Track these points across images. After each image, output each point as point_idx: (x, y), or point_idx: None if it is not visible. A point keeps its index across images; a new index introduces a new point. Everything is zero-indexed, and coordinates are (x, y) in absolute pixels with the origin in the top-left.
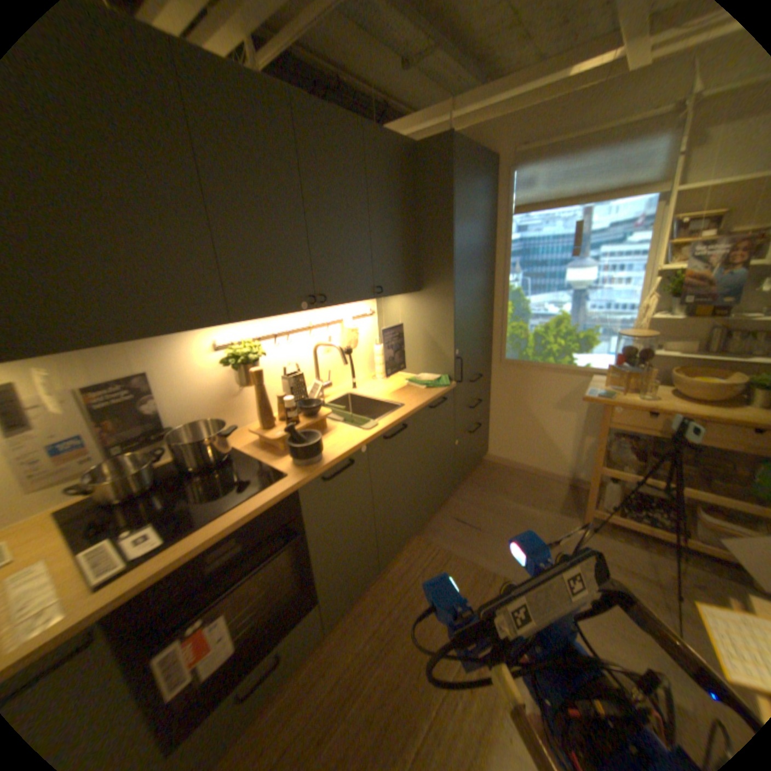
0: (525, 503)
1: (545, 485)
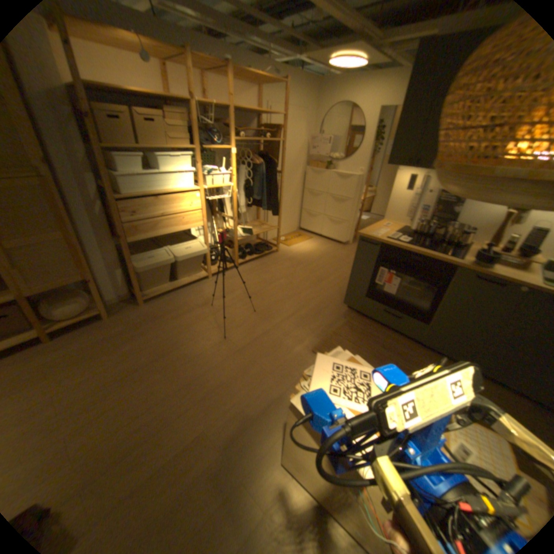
0: None
1: None
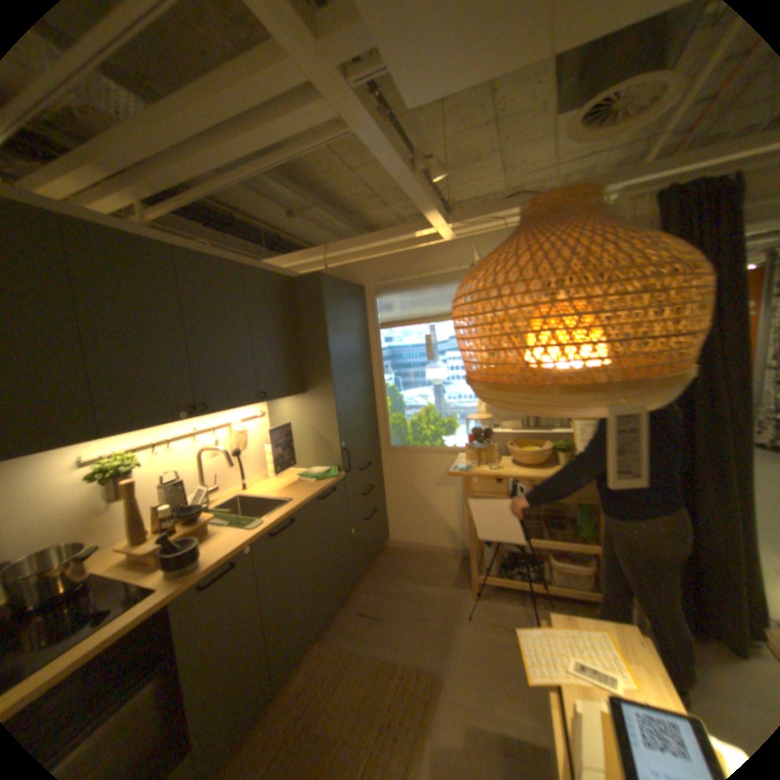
0: (424, 583)
1: (441, 561)
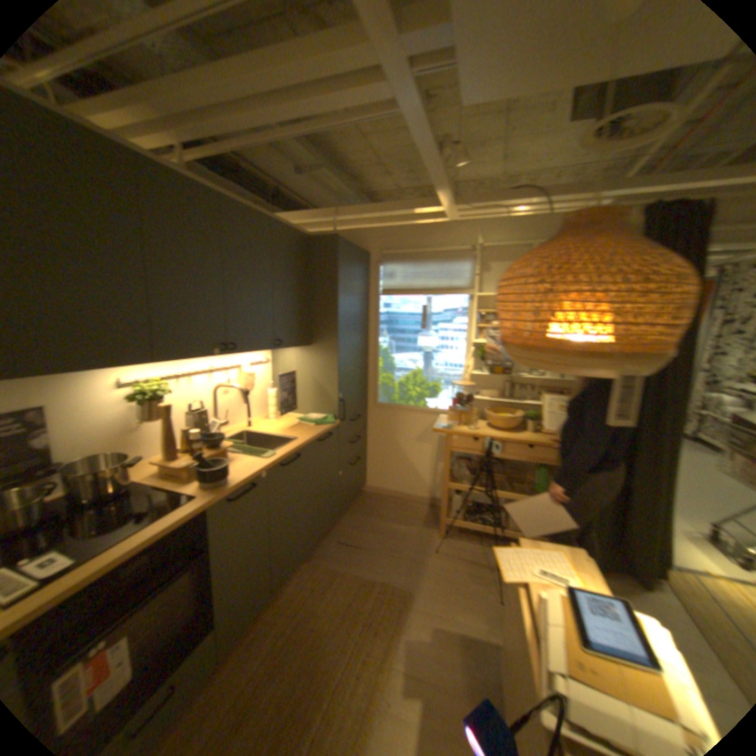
0: (397, 523)
1: (412, 507)
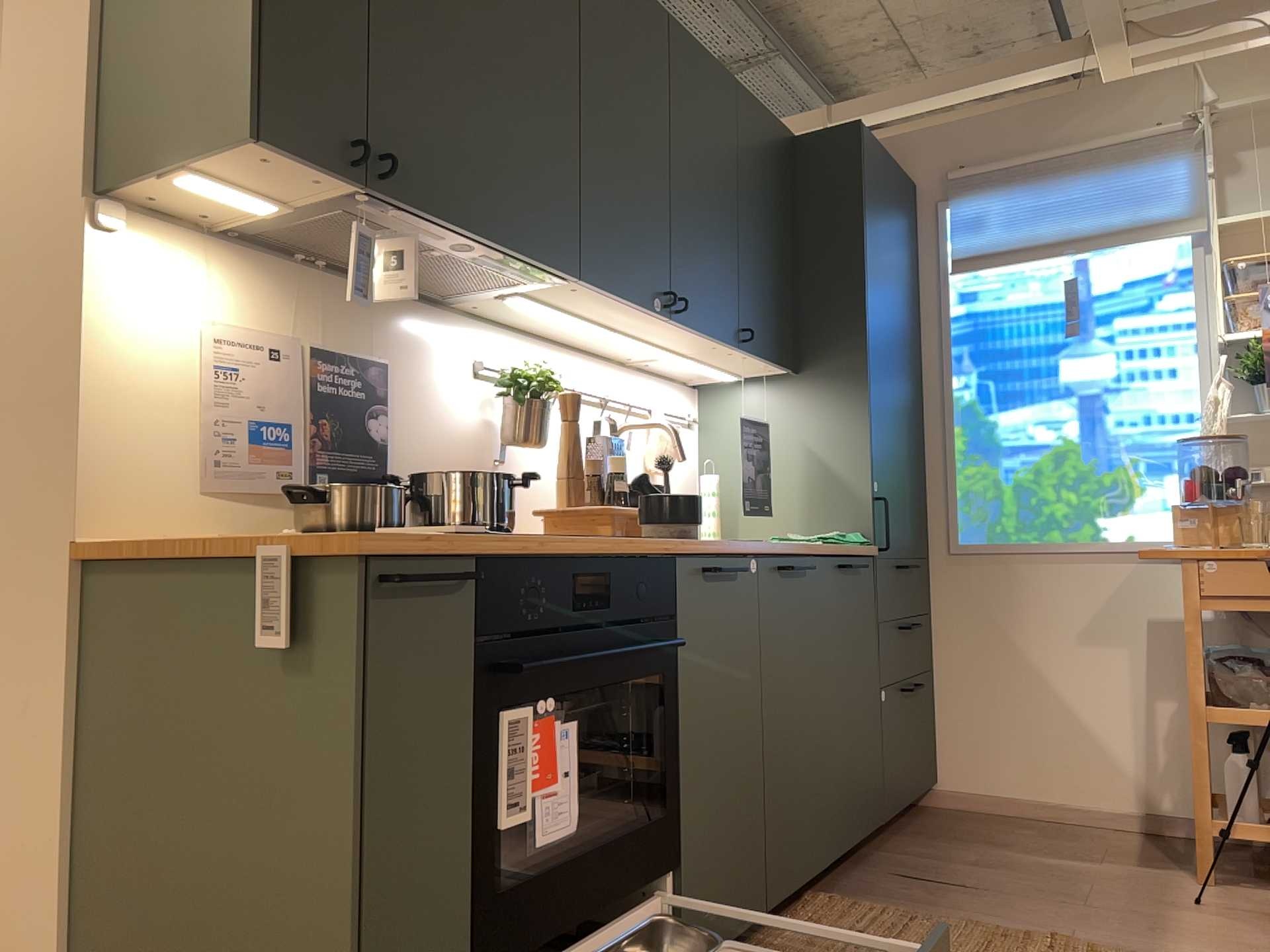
0: (1055, 854)
1: (1090, 832)
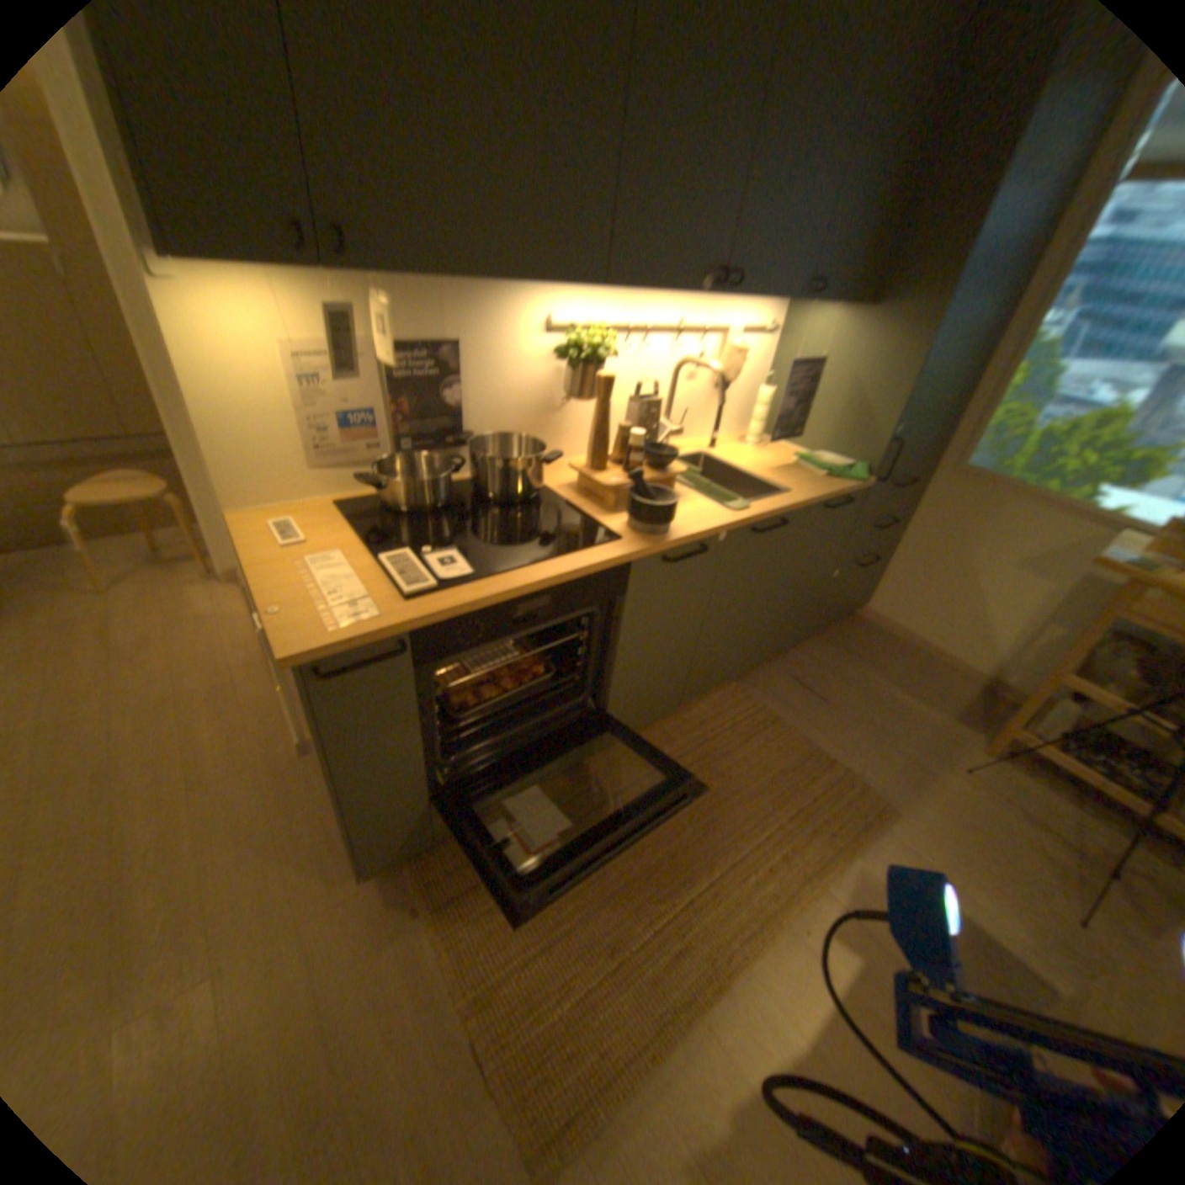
0: (906, 690)
1: (946, 676)
